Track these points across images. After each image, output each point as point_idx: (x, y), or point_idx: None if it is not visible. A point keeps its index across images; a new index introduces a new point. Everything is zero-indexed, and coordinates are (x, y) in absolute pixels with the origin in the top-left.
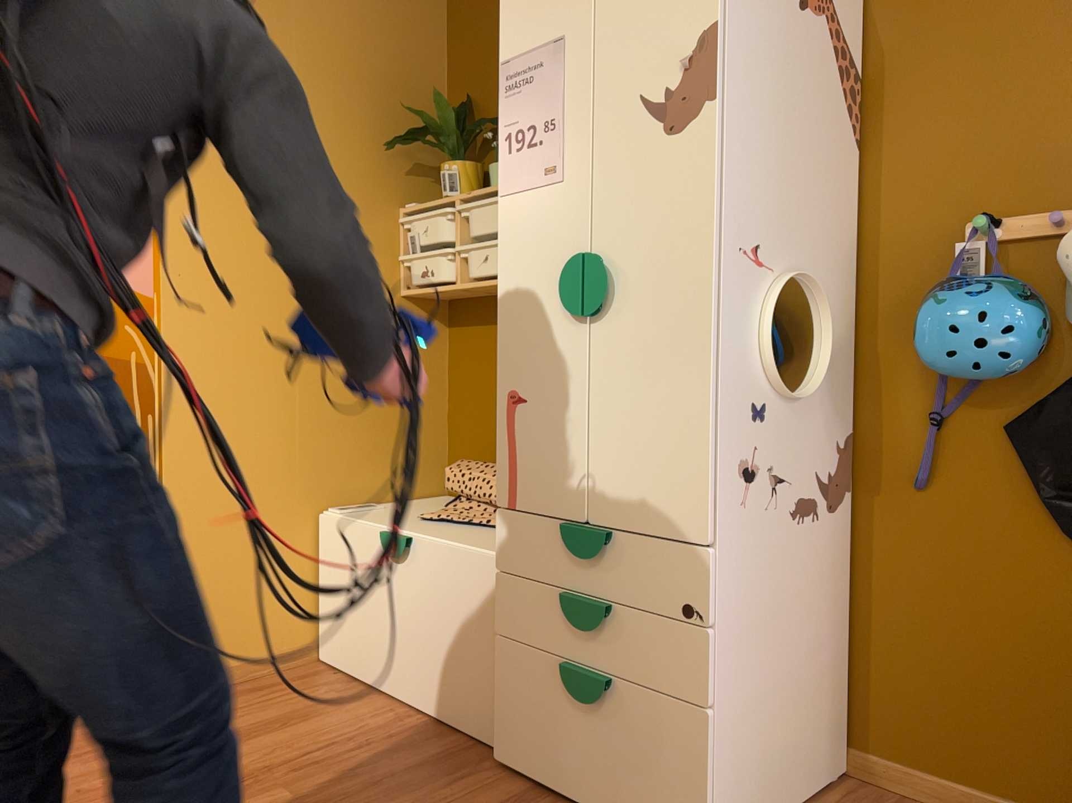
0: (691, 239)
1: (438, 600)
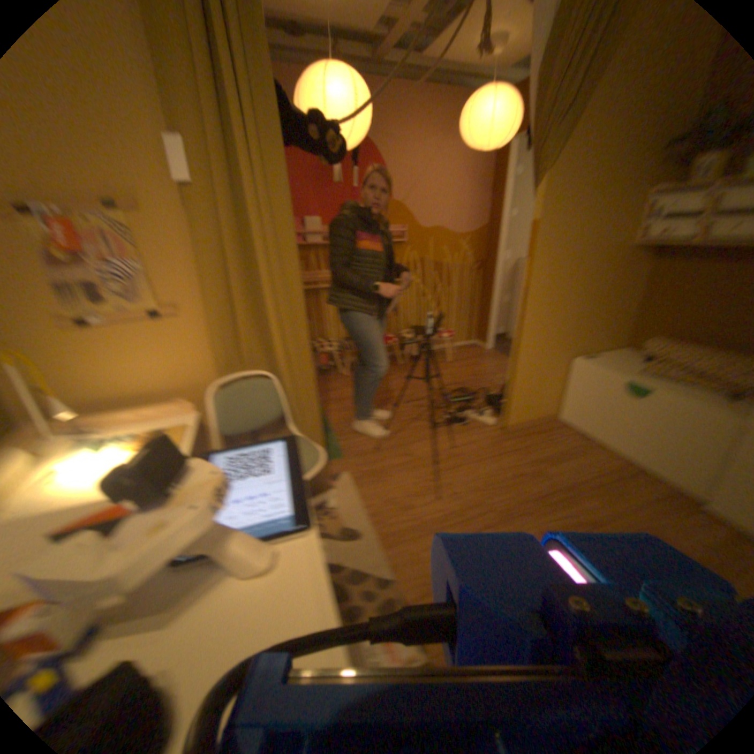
0: None
1: (670, 423)
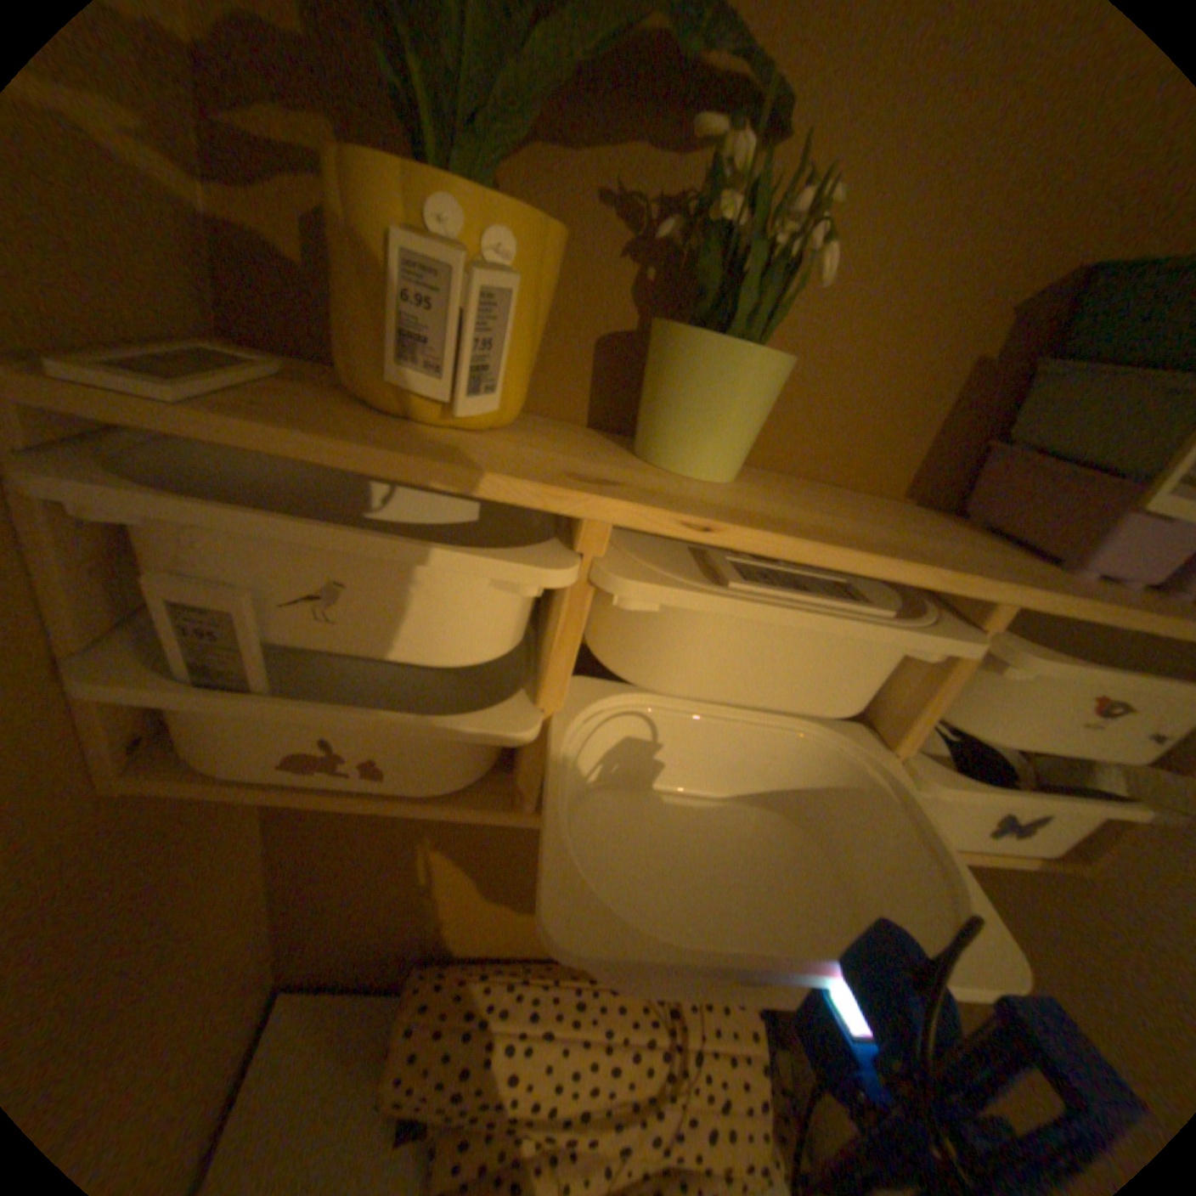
0: None
1: None
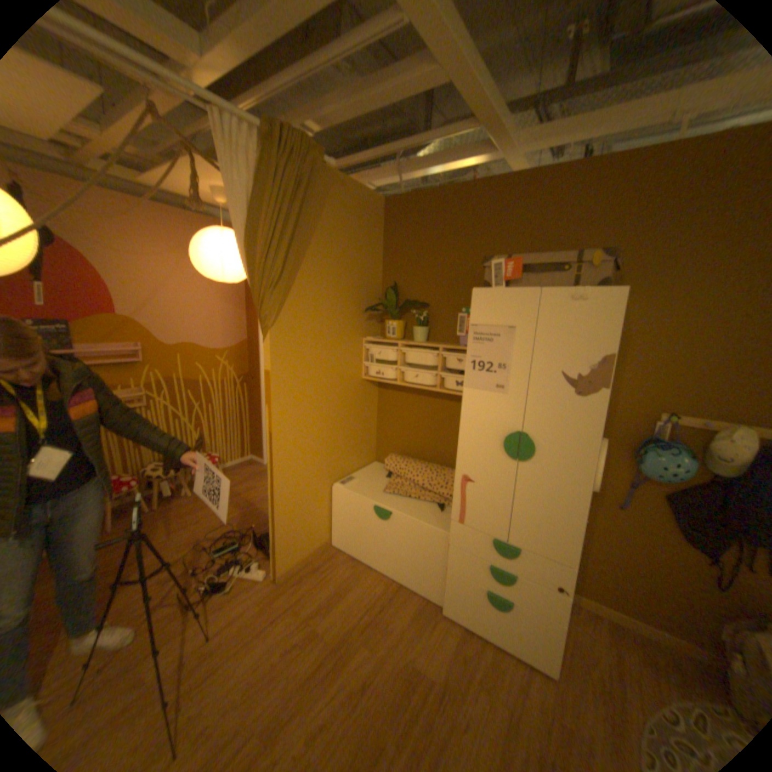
0: (585, 445)
1: (409, 541)
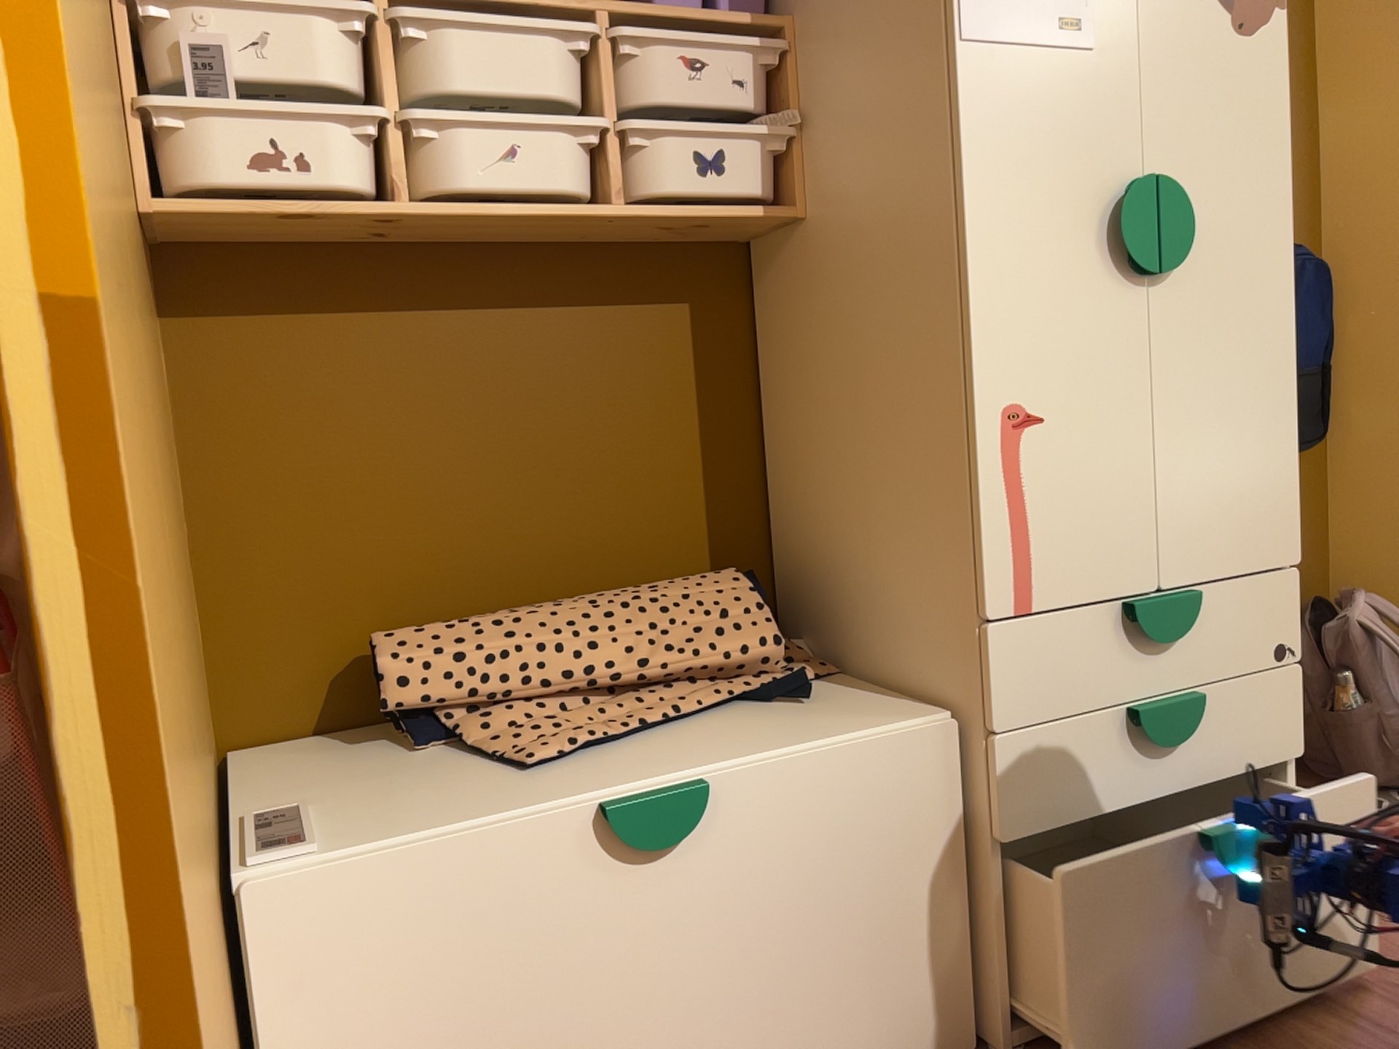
0: (1269, 181)
1: (802, 875)
